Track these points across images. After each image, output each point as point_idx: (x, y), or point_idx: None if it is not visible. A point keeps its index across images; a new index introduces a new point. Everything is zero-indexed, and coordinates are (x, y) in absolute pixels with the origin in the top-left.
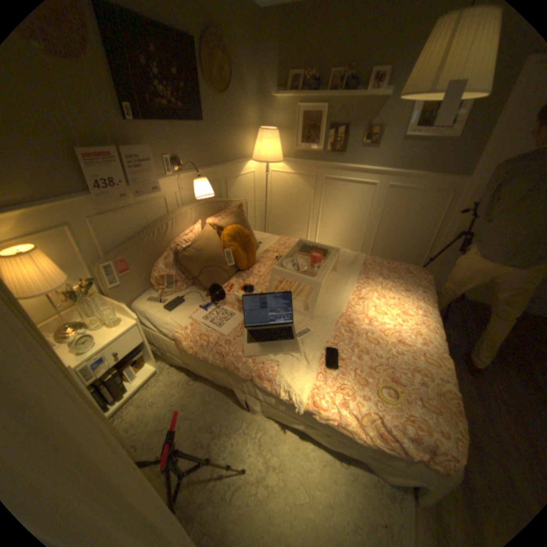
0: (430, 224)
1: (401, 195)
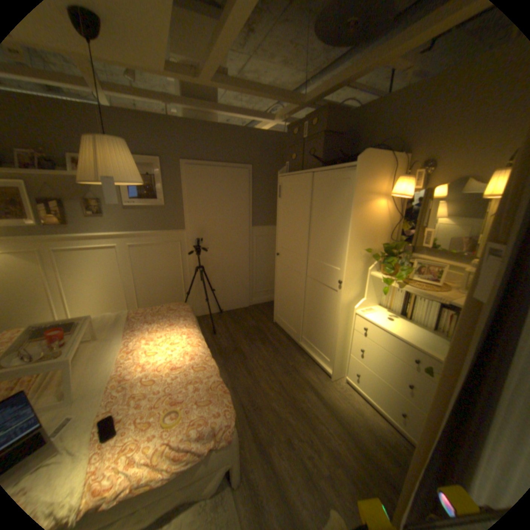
0: (175, 268)
1: (142, 251)
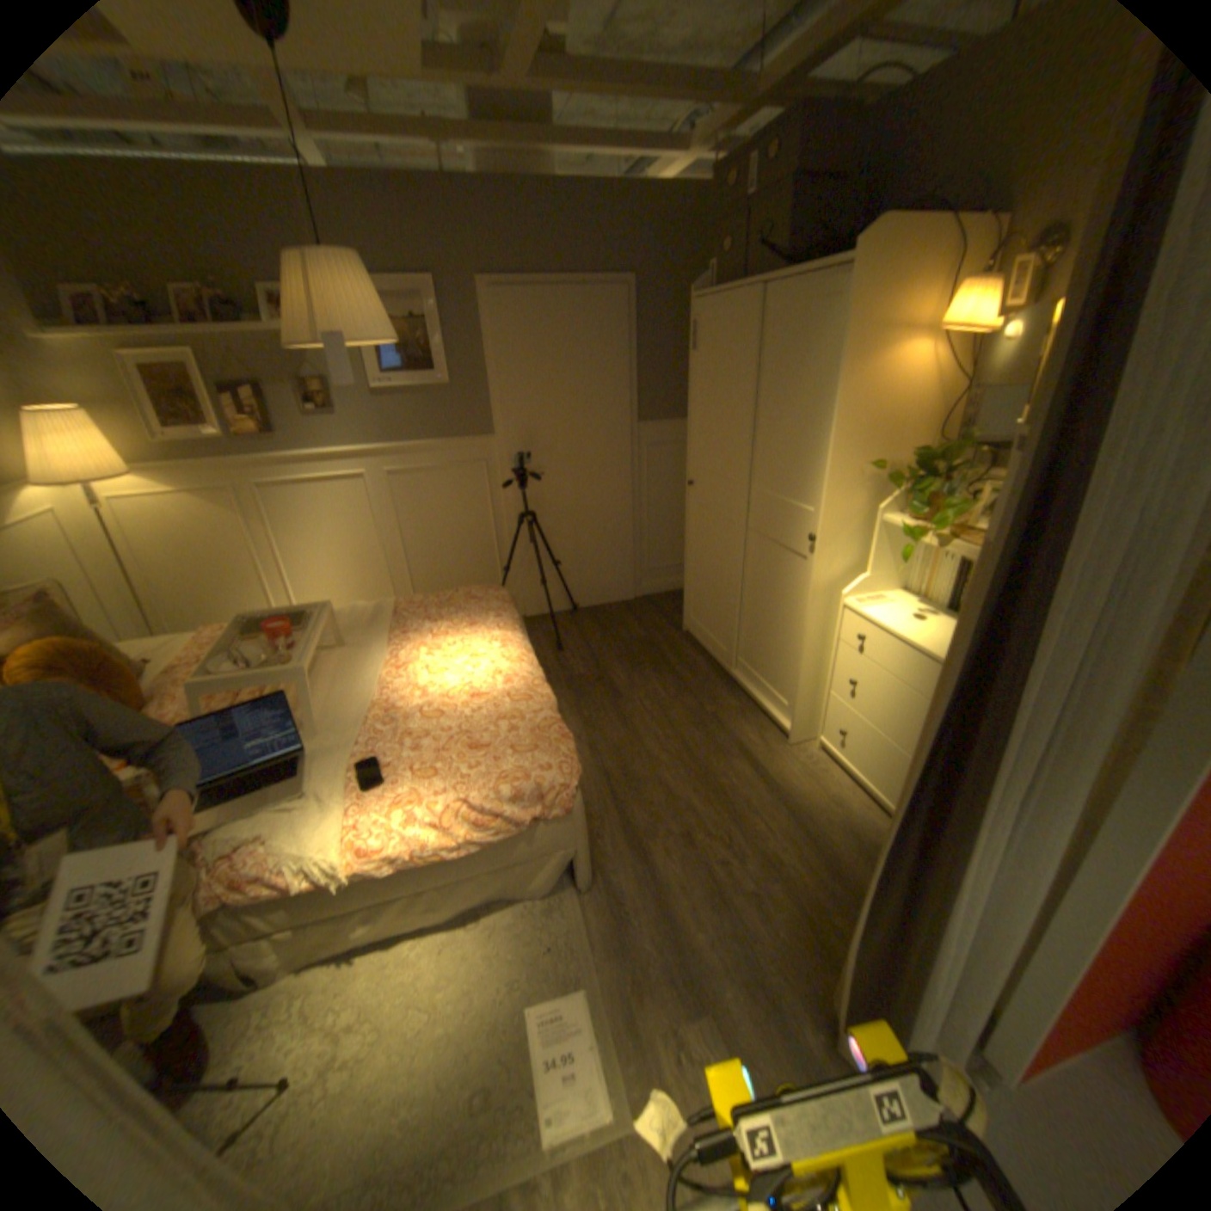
0: (480, 517)
1: (413, 484)
